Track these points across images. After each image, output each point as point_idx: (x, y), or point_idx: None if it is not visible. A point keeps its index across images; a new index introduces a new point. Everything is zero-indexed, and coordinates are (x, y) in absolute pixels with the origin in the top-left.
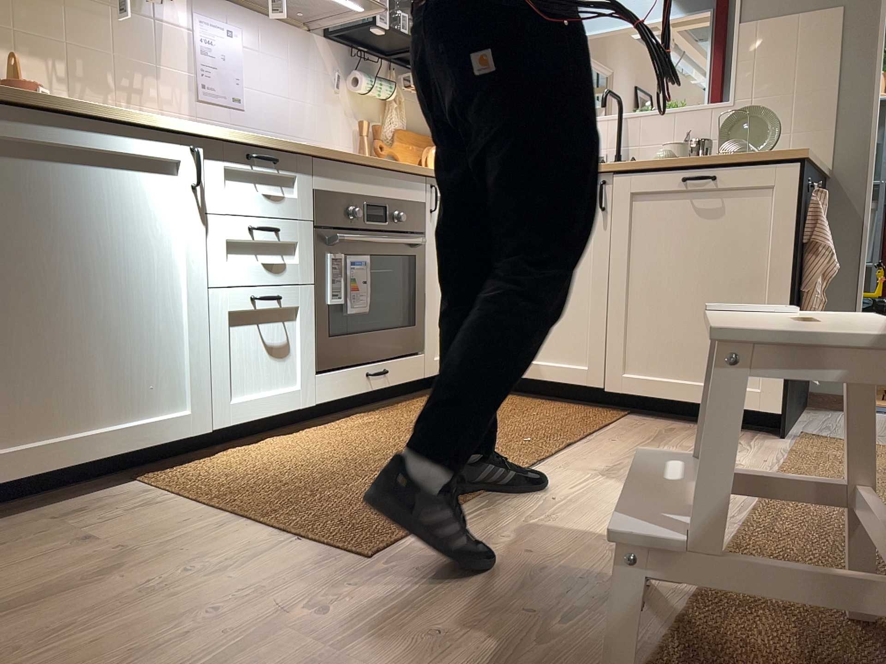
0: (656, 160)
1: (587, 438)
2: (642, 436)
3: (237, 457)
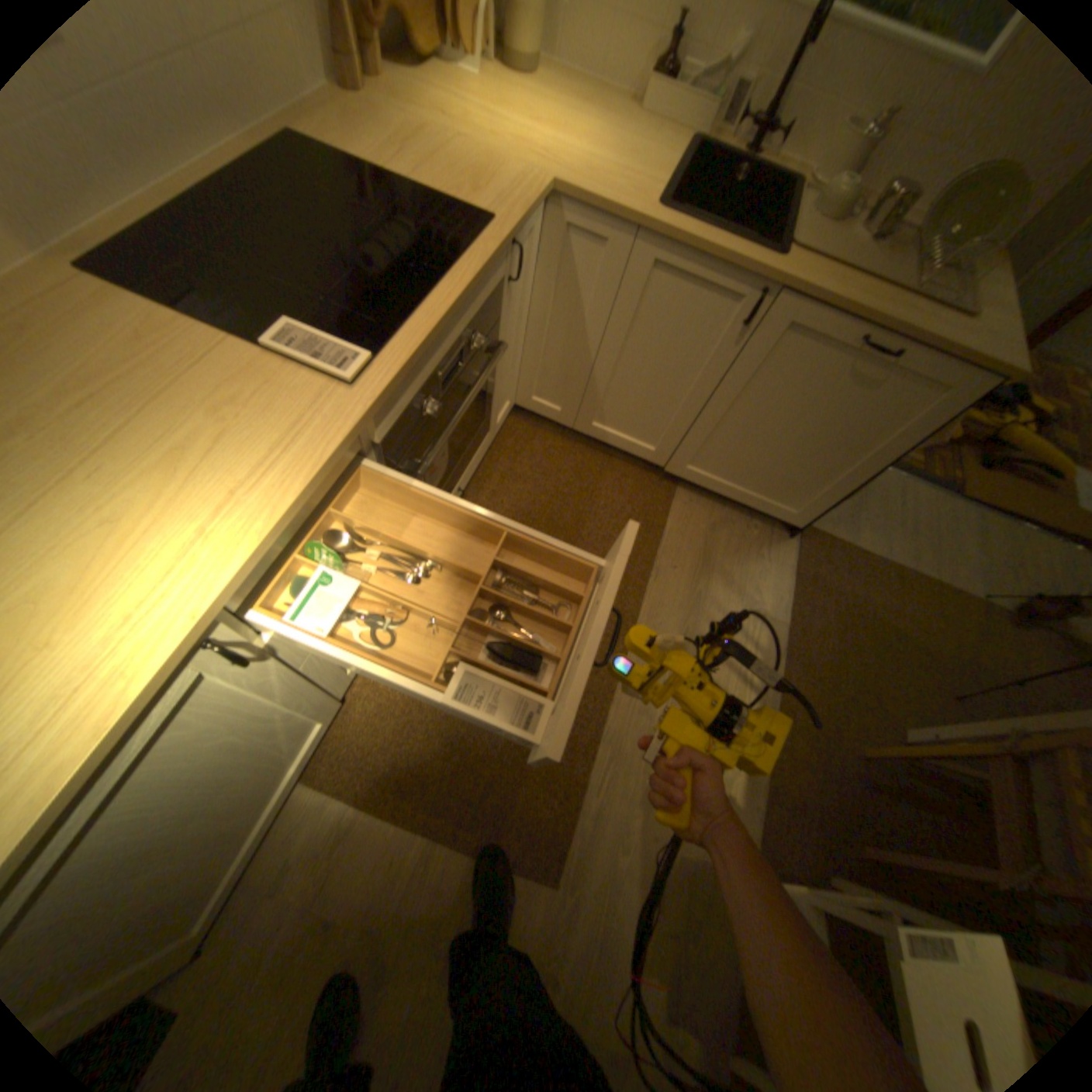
0: (847, 287)
1: (655, 580)
2: (693, 558)
3: (366, 702)
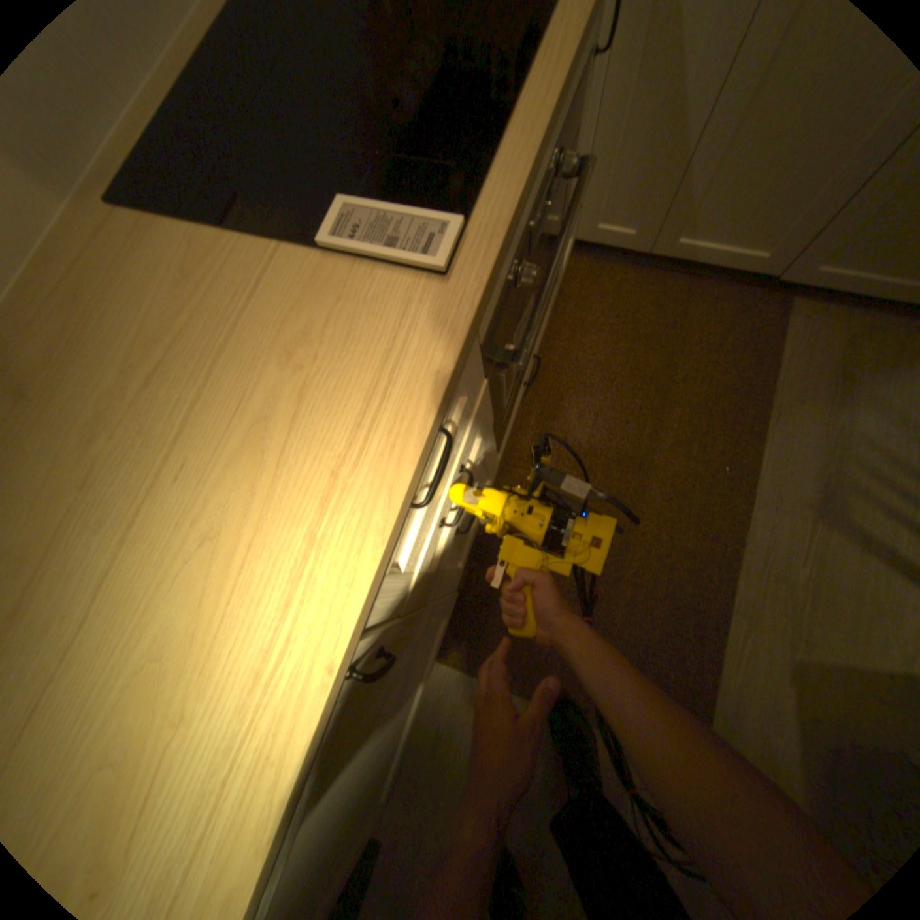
0: None
1: (782, 422)
2: (832, 385)
3: (481, 585)
